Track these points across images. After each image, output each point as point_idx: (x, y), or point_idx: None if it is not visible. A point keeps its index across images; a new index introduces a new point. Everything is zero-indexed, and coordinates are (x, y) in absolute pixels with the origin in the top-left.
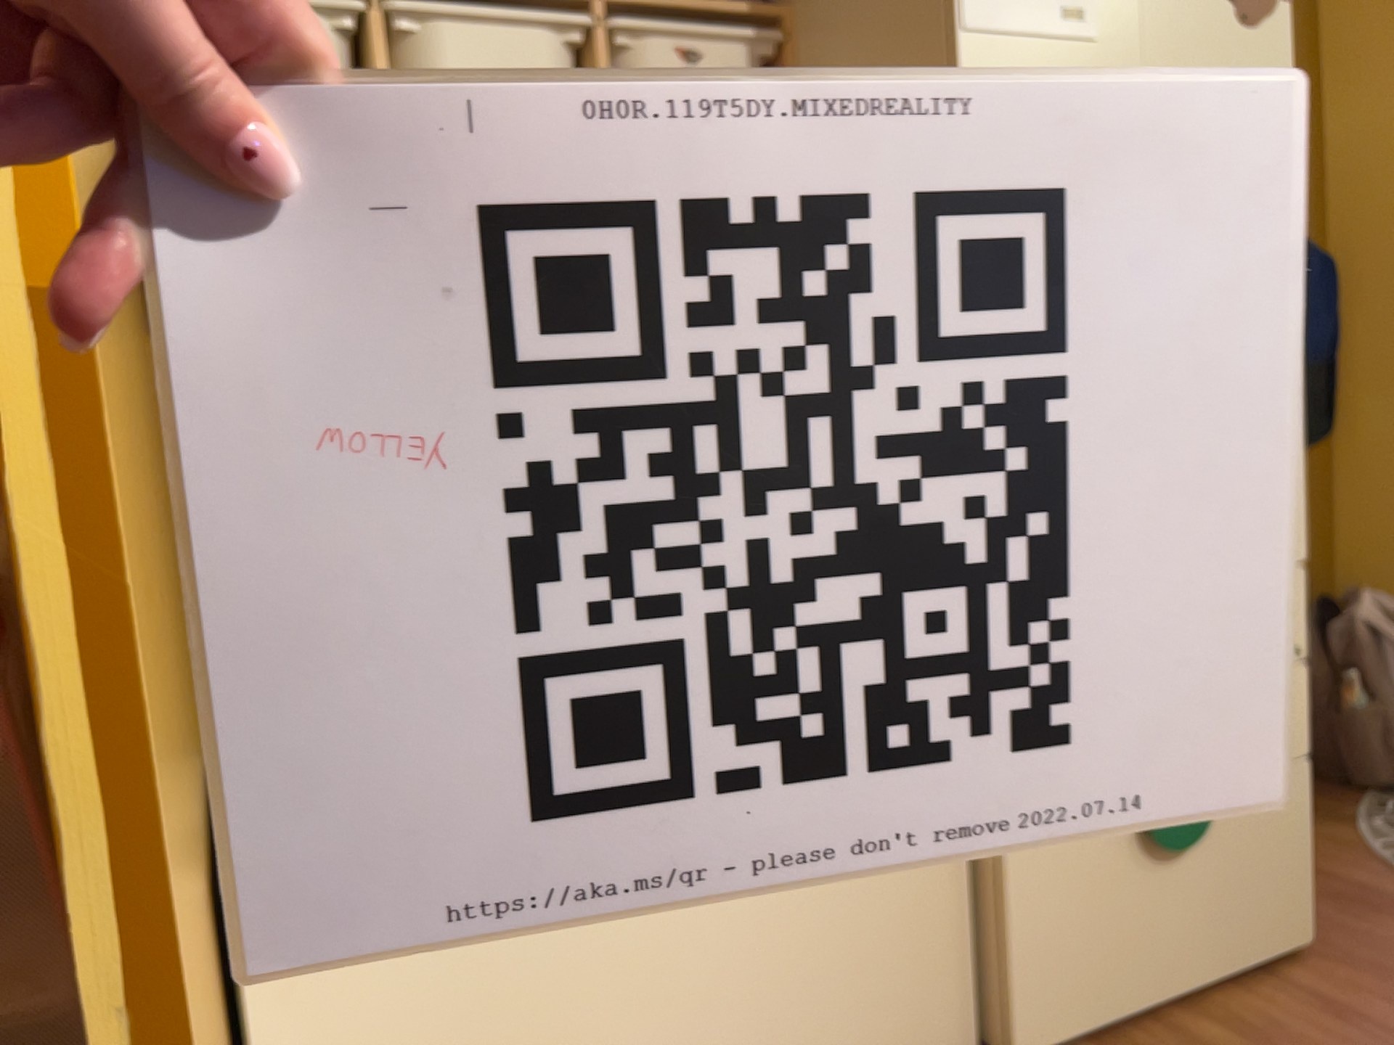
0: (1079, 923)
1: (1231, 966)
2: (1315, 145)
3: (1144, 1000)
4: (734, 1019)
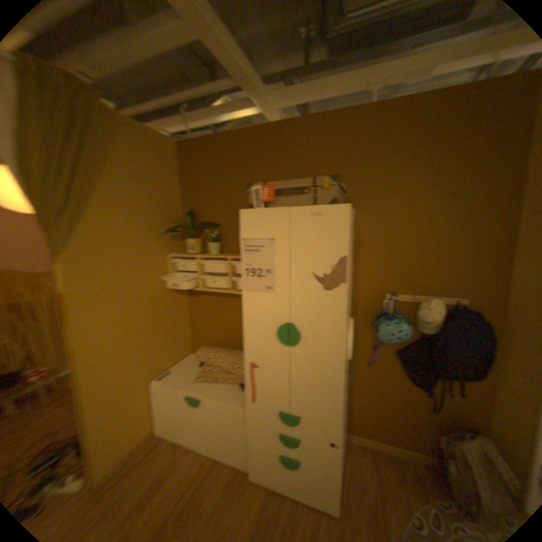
0: (262, 465)
1: (305, 502)
2: (501, 279)
3: (278, 491)
4: (204, 437)
